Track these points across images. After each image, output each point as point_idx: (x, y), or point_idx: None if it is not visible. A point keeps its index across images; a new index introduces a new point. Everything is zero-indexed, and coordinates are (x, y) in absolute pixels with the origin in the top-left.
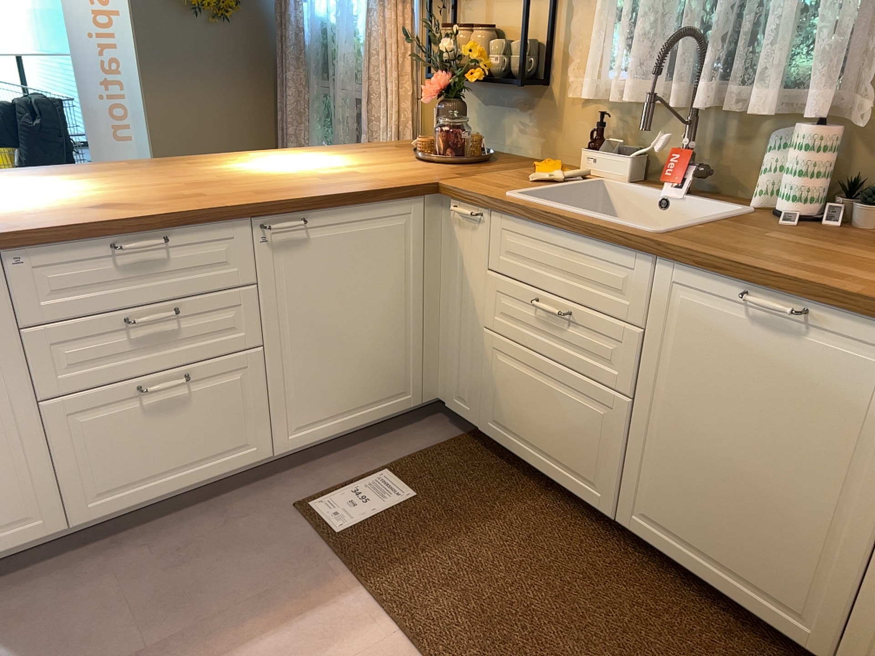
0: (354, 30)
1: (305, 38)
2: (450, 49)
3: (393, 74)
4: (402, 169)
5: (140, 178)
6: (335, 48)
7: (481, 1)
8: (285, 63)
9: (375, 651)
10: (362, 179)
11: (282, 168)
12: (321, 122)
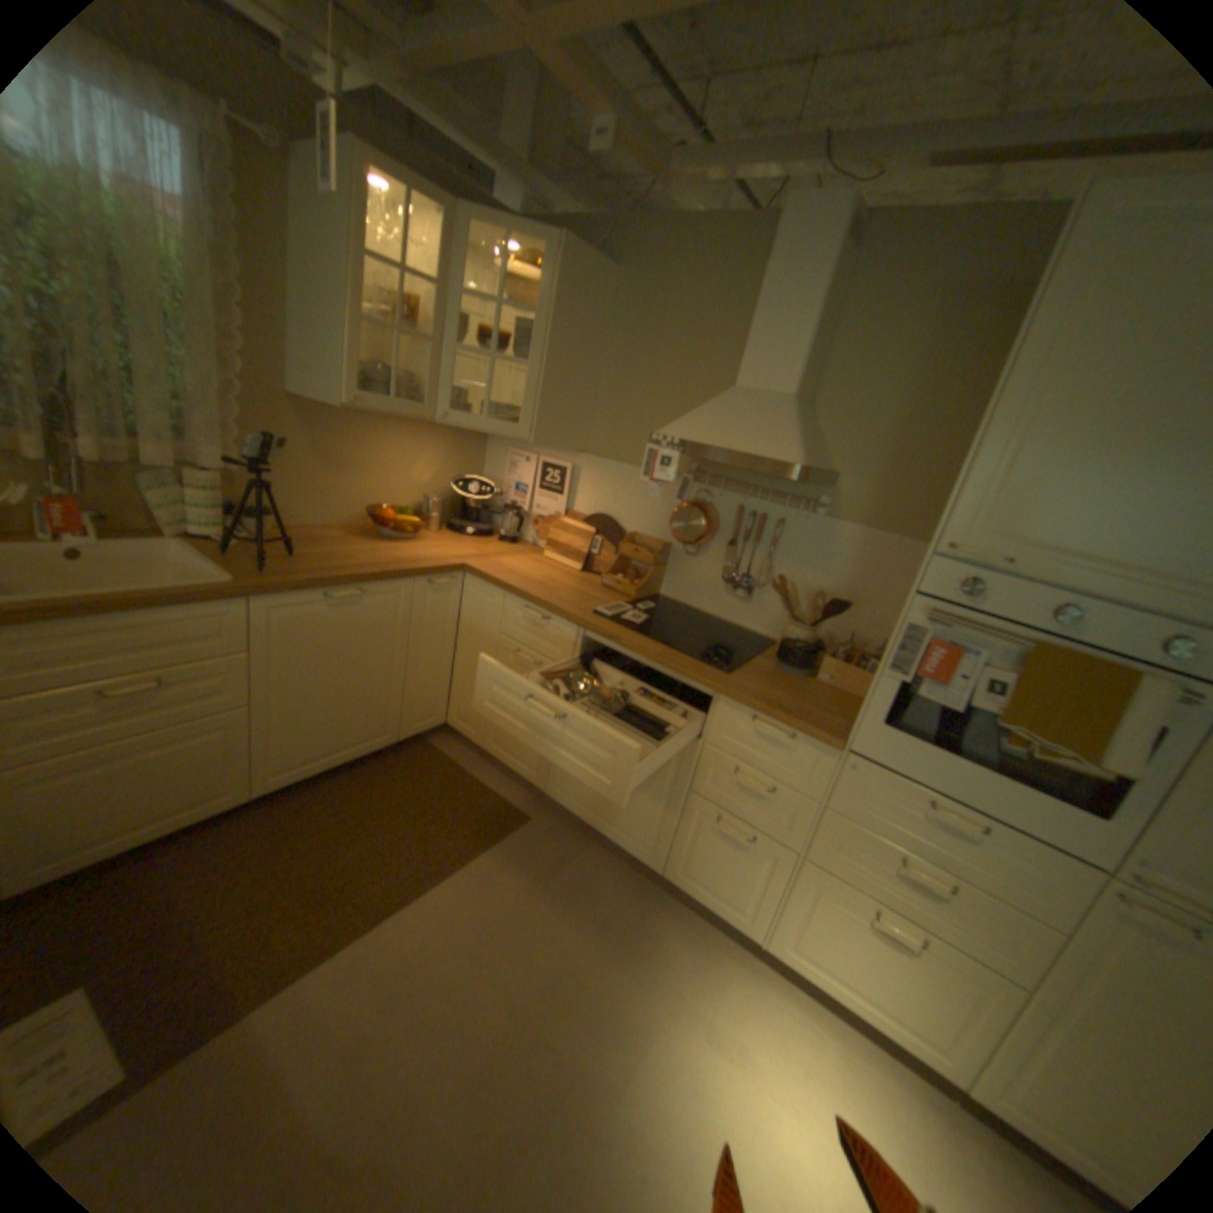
0: None
1: None
2: None
3: None
4: None
5: None
6: None
7: None
8: None
9: (334, 988)
10: None
11: None
12: None
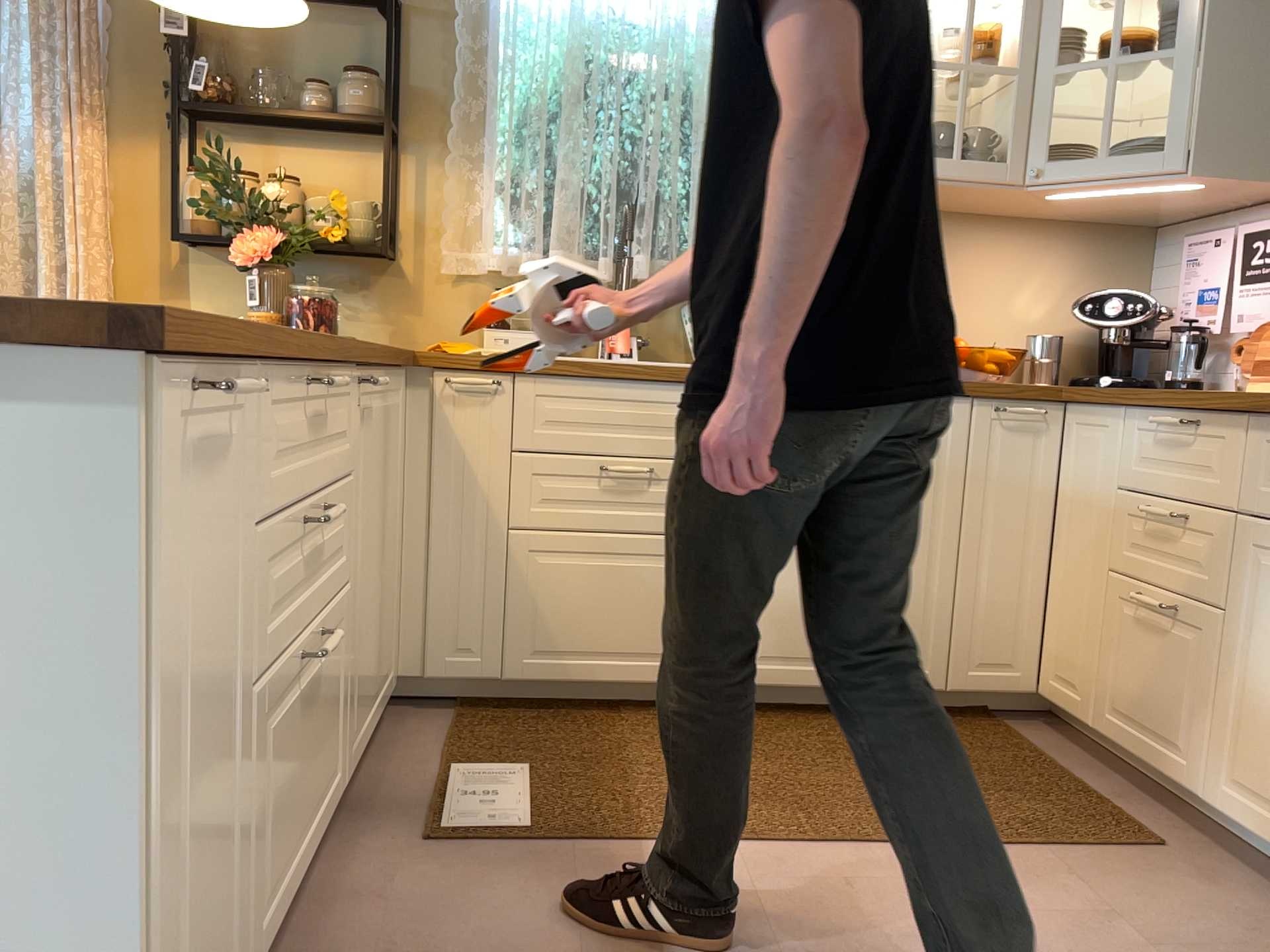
0: None
1: None
2: (284, 196)
3: (85, 230)
4: None
5: None
6: None
7: (260, 145)
8: None
9: (747, 869)
10: None
11: None
12: None
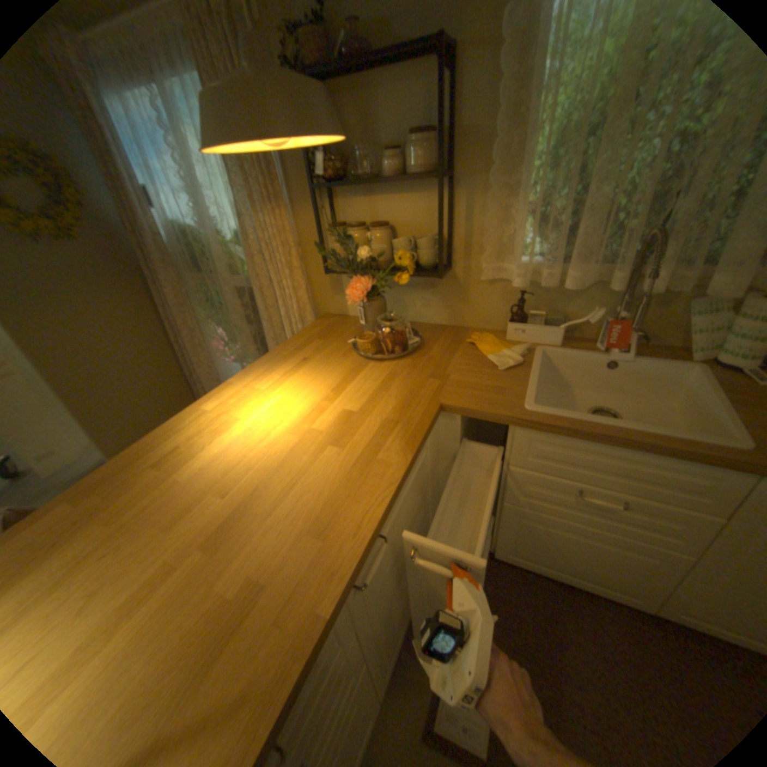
0: (218, 229)
1: (162, 239)
2: (370, 253)
3: (285, 270)
4: (378, 385)
5: (117, 559)
6: (201, 246)
7: (364, 196)
8: (149, 263)
9: None
10: (376, 429)
11: (270, 432)
12: (205, 308)
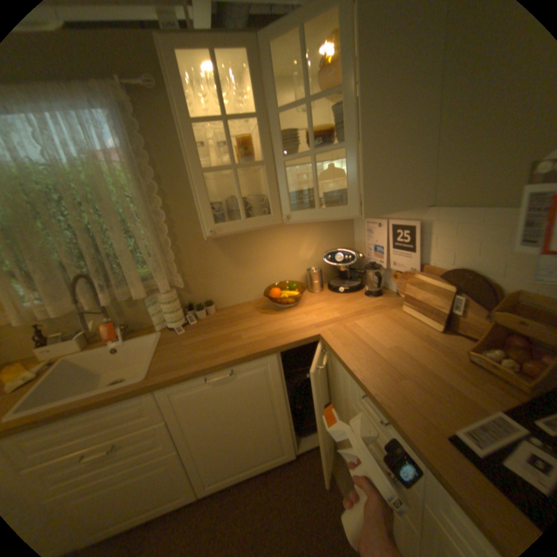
0: None
1: None
2: None
3: None
4: None
5: None
6: None
7: None
8: None
9: None
10: None
11: None
12: None
